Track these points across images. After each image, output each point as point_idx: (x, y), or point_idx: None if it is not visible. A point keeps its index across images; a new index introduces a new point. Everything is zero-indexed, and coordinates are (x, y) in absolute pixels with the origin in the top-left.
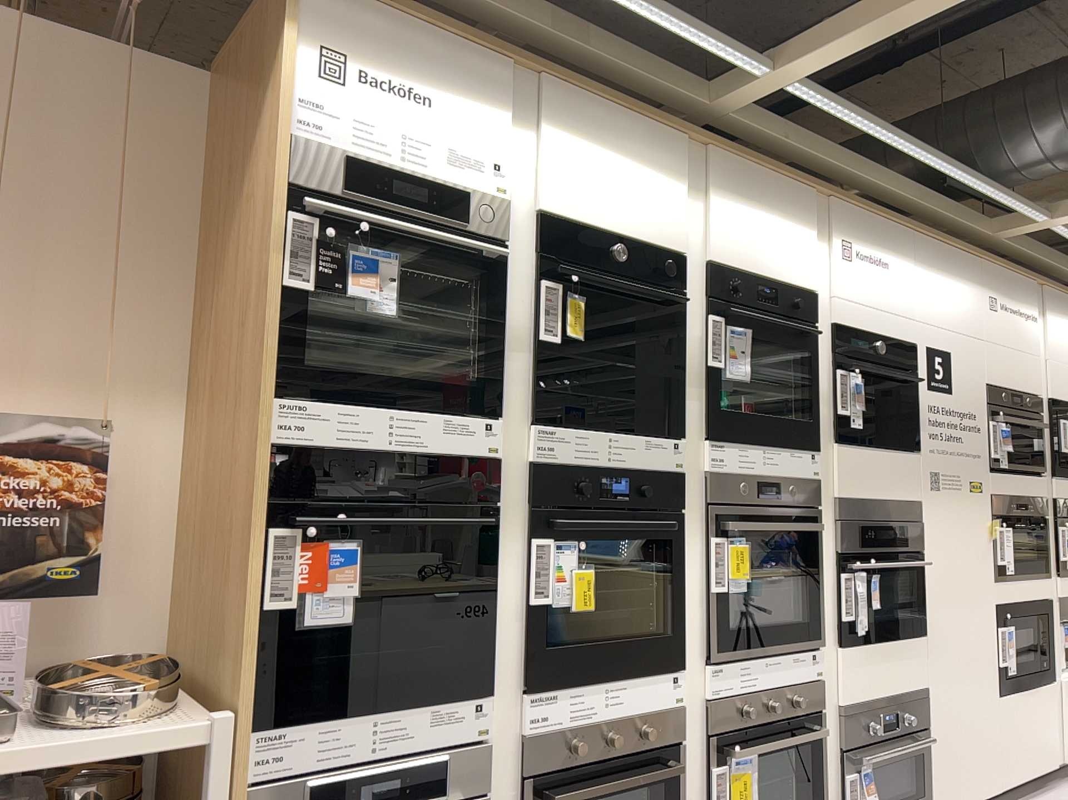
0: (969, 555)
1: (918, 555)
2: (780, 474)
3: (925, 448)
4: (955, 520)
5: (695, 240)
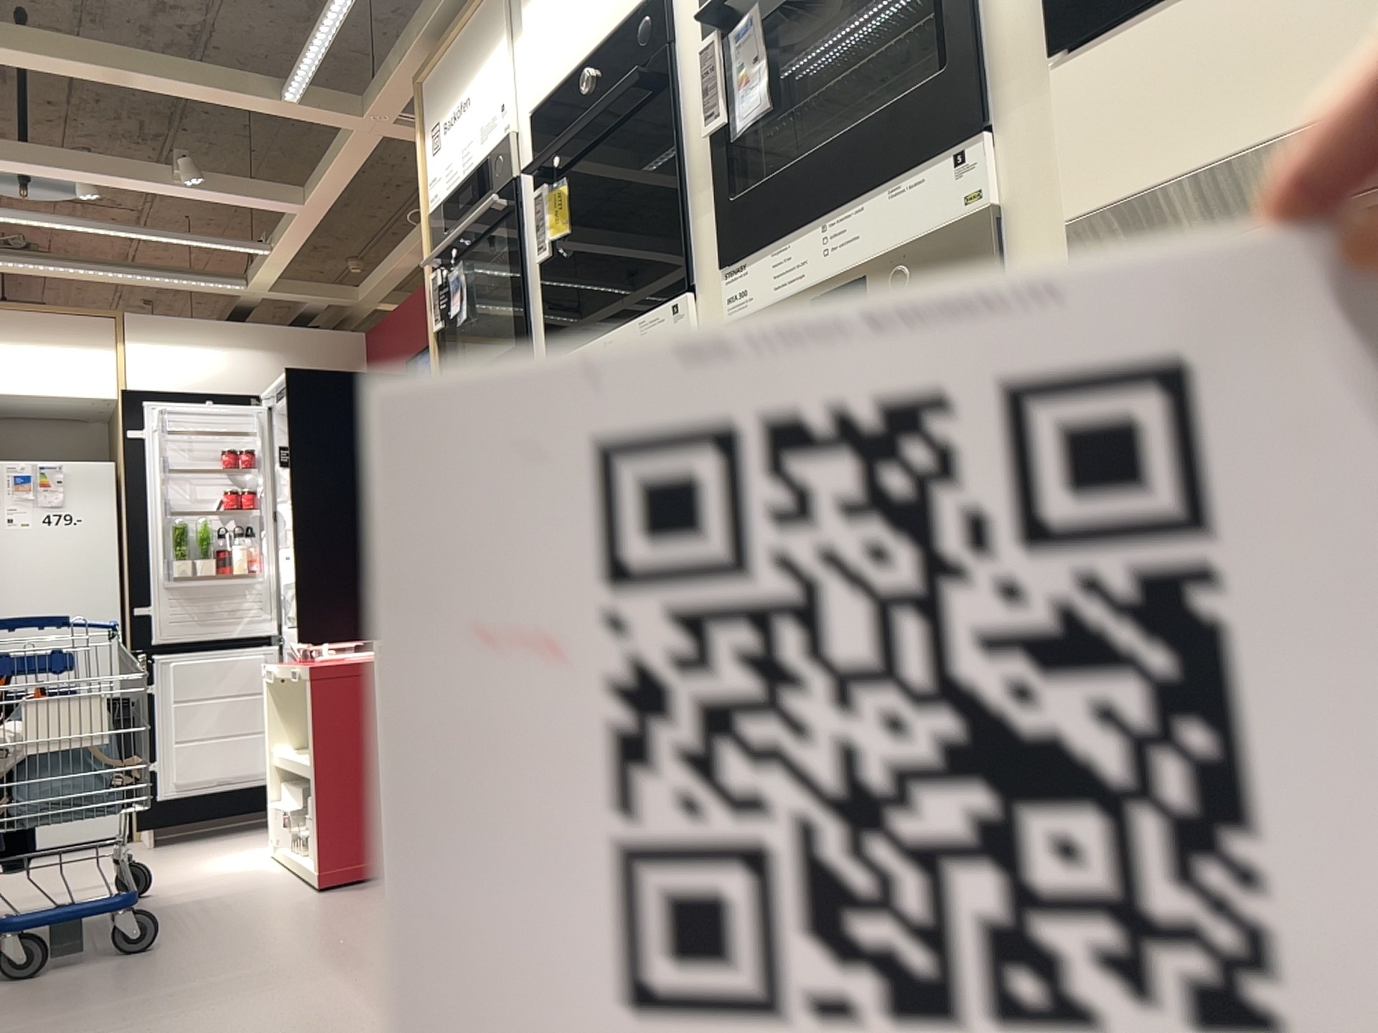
0: None
1: None
2: (867, 254)
3: None
4: None
5: None
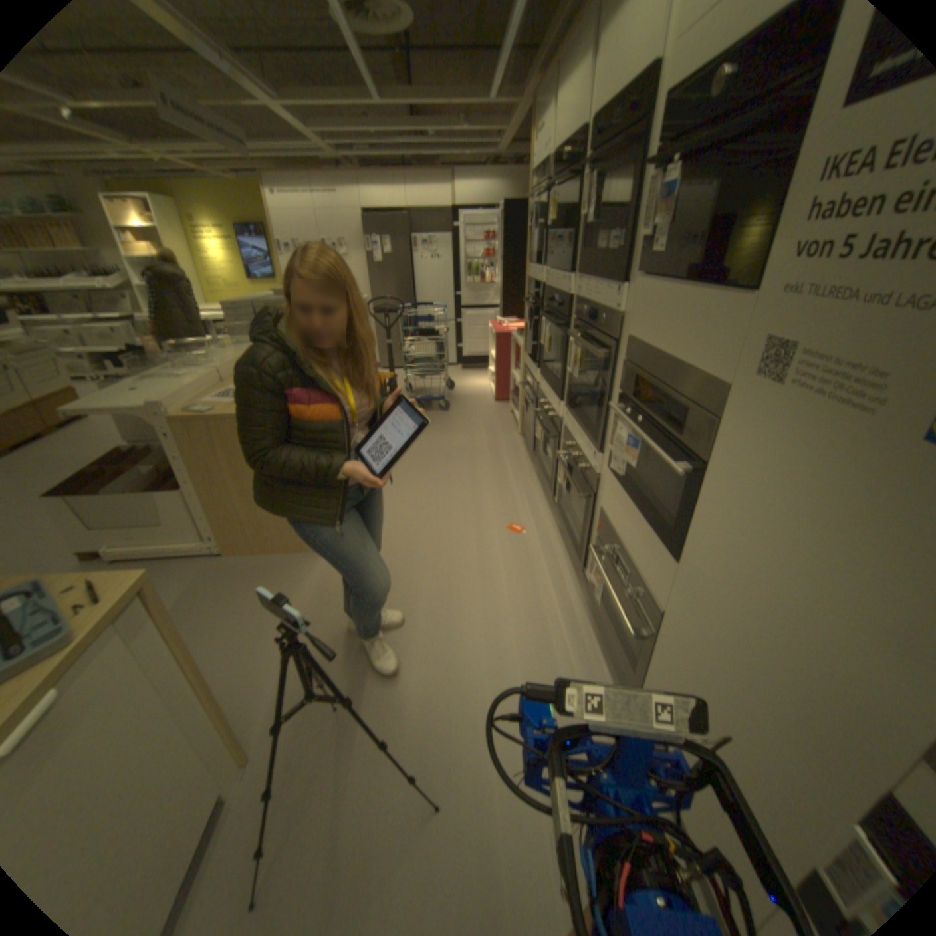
0: (831, 584)
1: (699, 466)
2: (599, 305)
3: (775, 280)
4: (814, 477)
5: (591, 104)
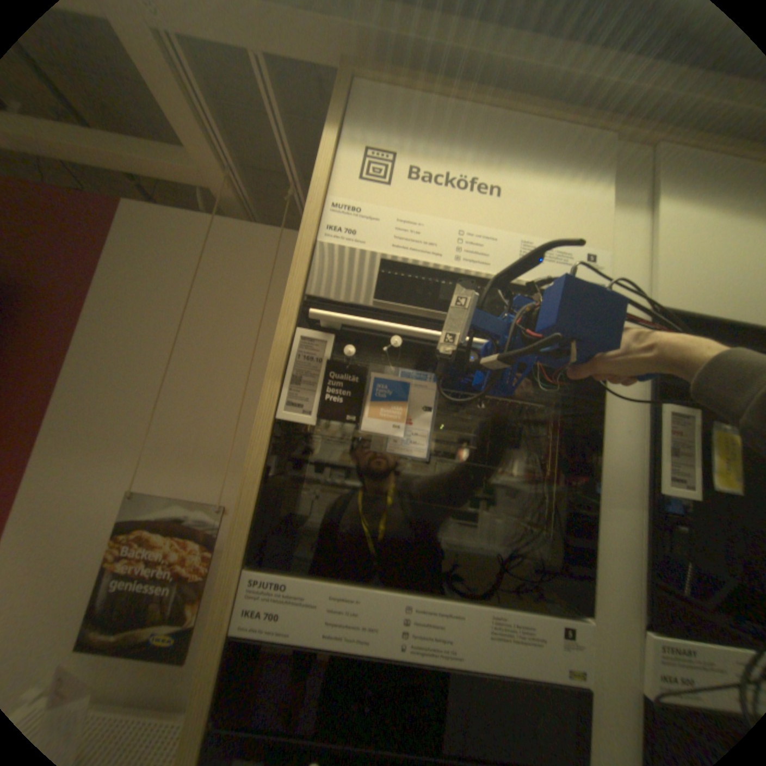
0: None
1: None
2: None
3: None
4: None
5: None
